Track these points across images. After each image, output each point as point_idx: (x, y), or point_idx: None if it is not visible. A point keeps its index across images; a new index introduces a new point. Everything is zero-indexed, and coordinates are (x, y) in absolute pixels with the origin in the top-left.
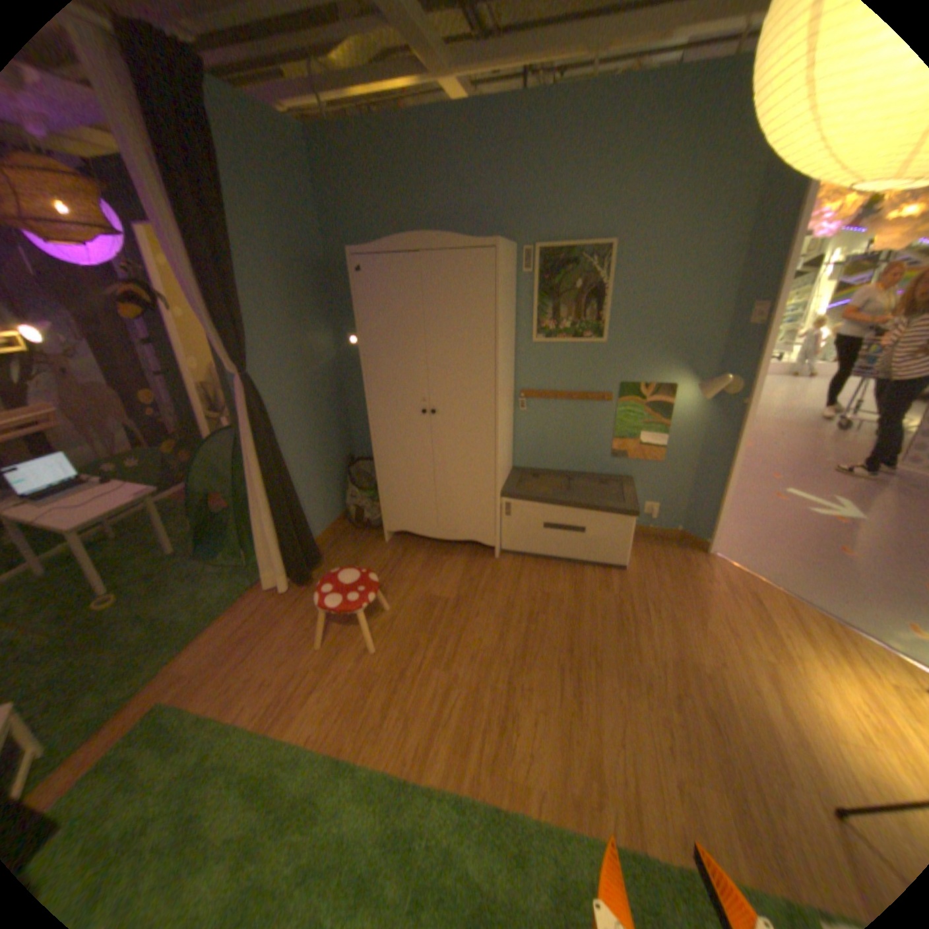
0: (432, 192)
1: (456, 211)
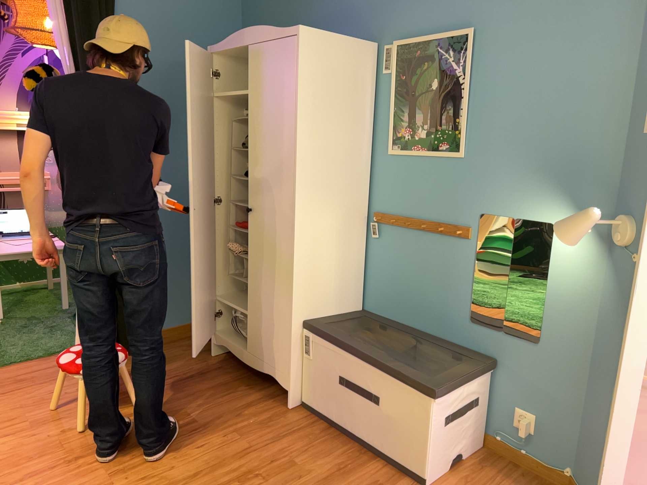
0: (316, 1)
1: (333, 16)
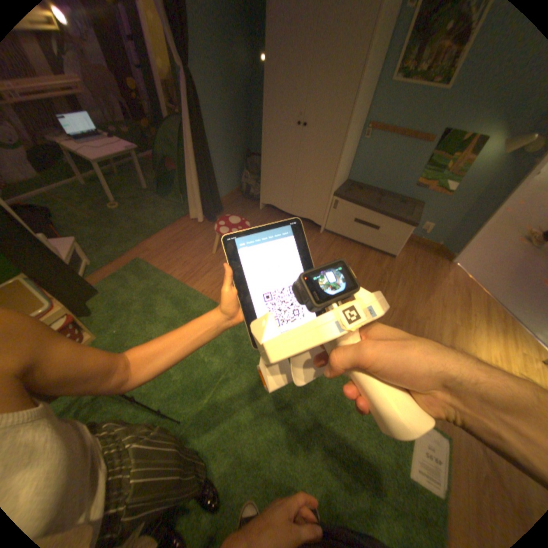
0: None
1: None
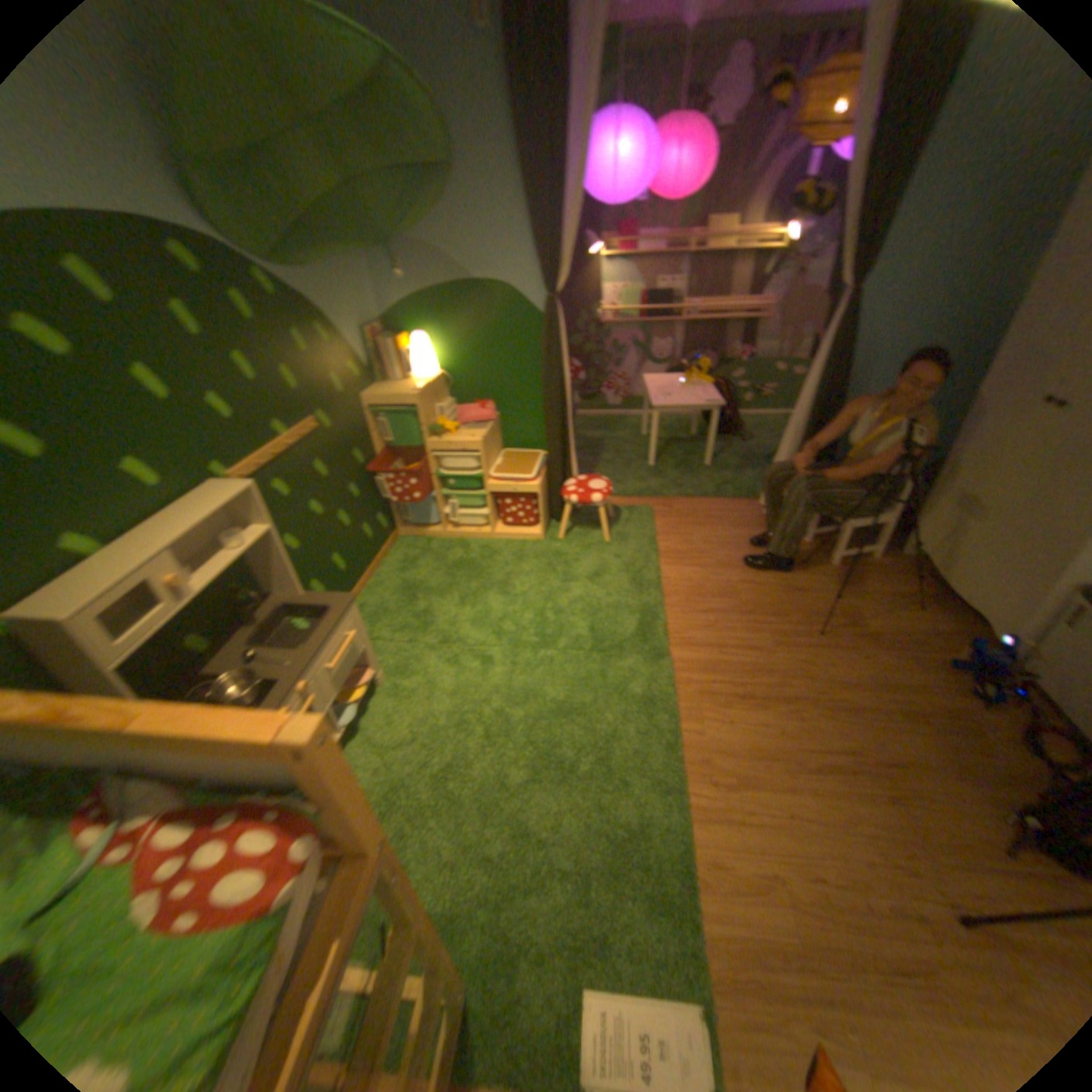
0: None
1: None
